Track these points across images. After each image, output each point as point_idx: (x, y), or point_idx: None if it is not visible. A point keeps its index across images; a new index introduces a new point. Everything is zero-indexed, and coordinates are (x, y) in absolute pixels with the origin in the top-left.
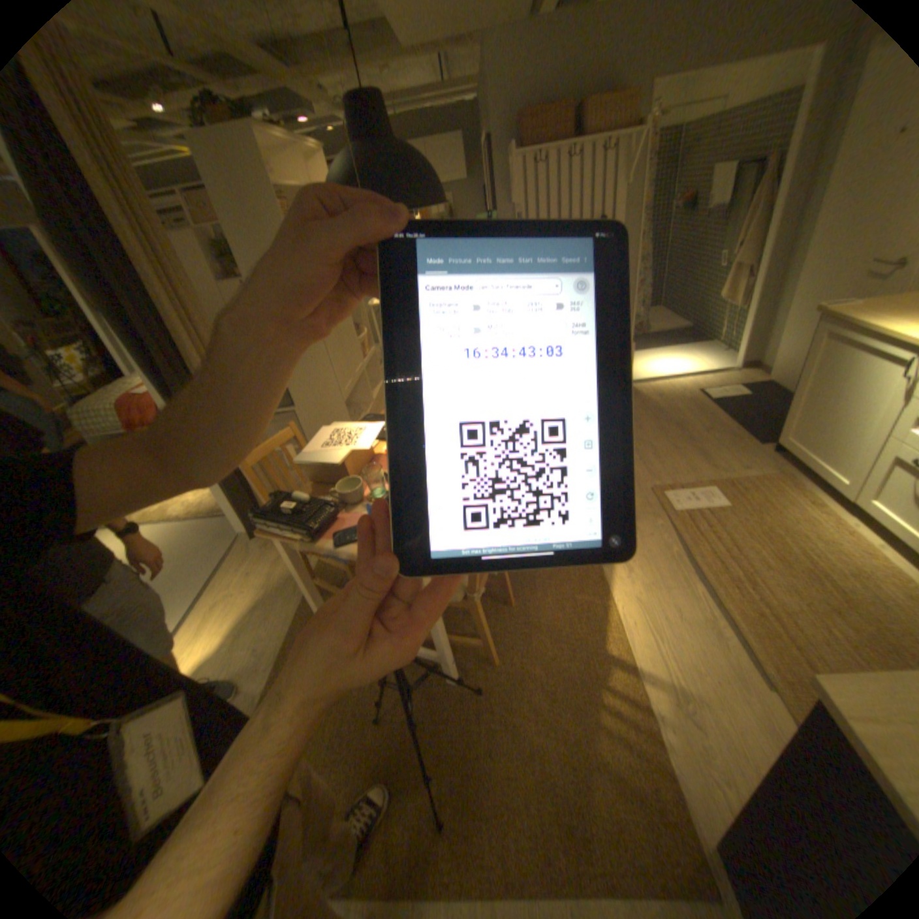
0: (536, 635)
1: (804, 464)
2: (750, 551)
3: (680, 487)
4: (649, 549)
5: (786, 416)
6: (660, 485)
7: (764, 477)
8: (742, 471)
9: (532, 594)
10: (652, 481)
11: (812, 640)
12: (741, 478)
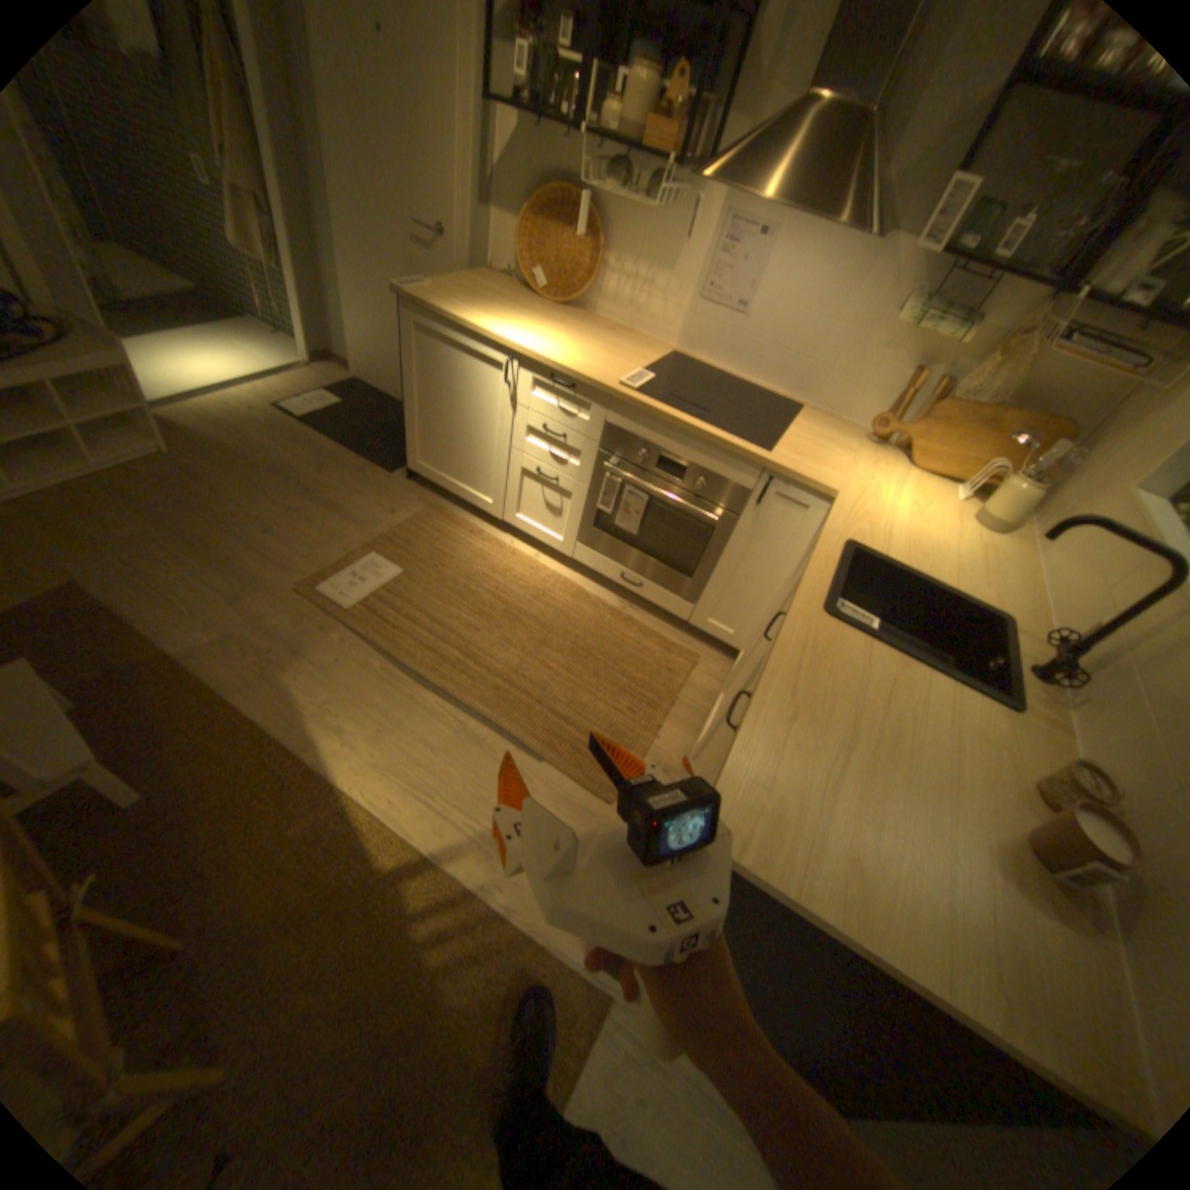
0: (261, 953)
1: (441, 487)
2: (450, 619)
3: (332, 572)
4: (346, 685)
5: (395, 428)
6: (304, 579)
7: (416, 518)
8: (390, 519)
9: (207, 894)
10: (290, 577)
11: (542, 685)
12: (394, 529)
